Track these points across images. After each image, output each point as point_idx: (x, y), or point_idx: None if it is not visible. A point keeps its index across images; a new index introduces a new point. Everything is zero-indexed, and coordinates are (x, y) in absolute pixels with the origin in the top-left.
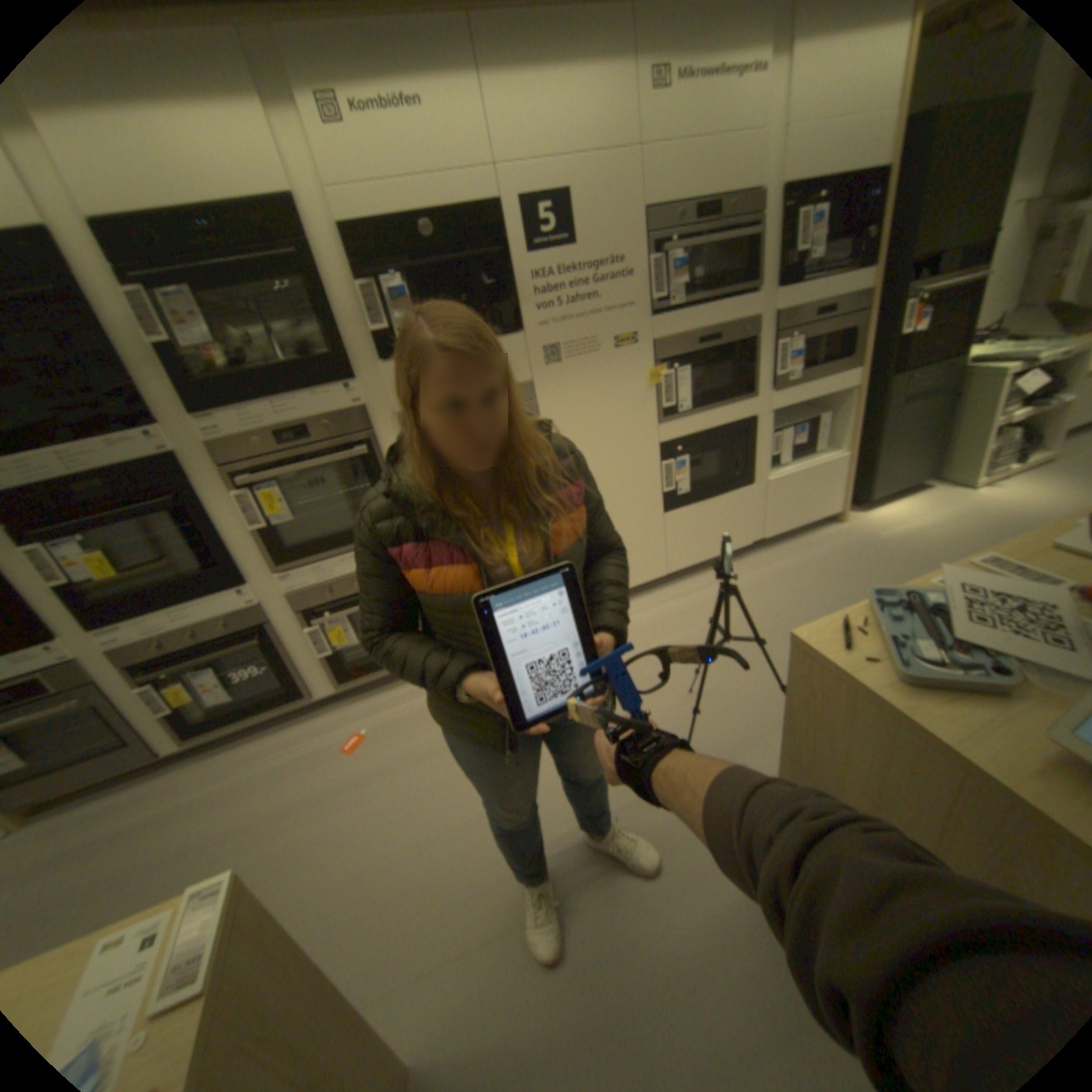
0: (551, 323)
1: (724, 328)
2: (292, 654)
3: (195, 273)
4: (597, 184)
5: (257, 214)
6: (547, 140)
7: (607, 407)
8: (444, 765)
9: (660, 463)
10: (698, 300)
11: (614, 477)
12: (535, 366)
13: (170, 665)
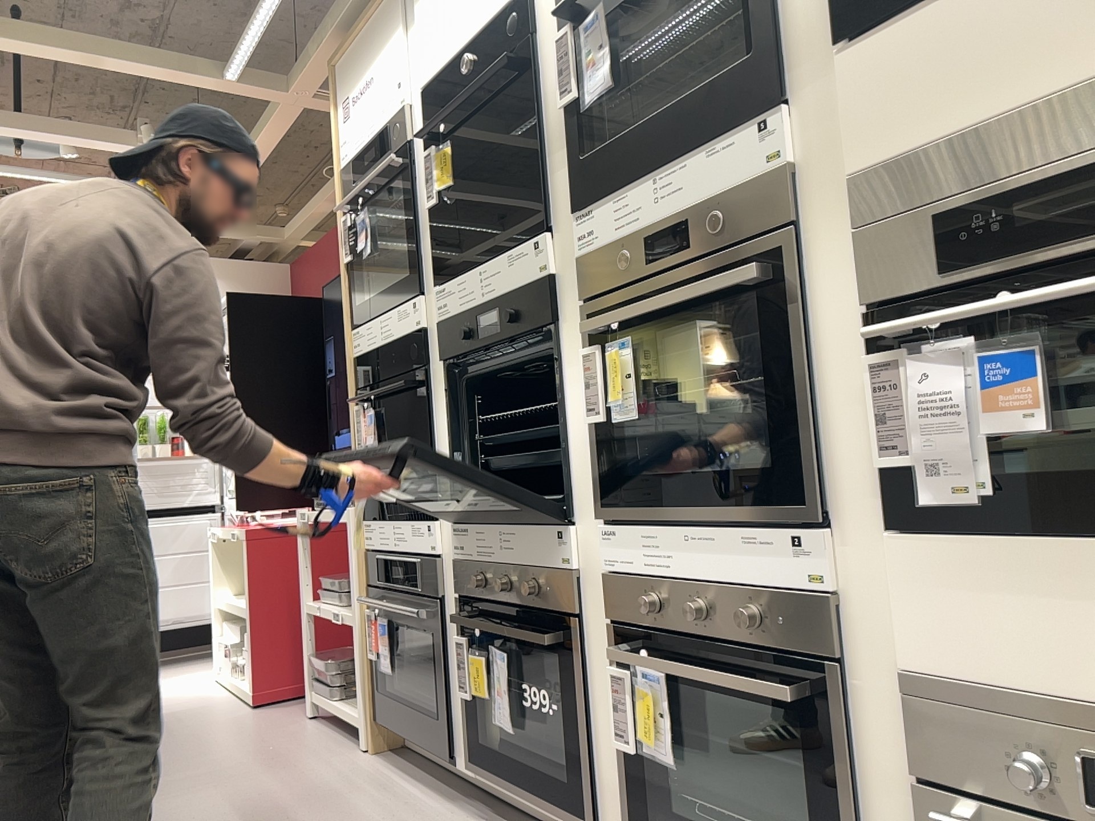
0: None
1: None
2: (595, 702)
3: None
4: None
5: None
6: None
7: None
8: None
9: None
10: None
11: None
12: None
13: (487, 616)
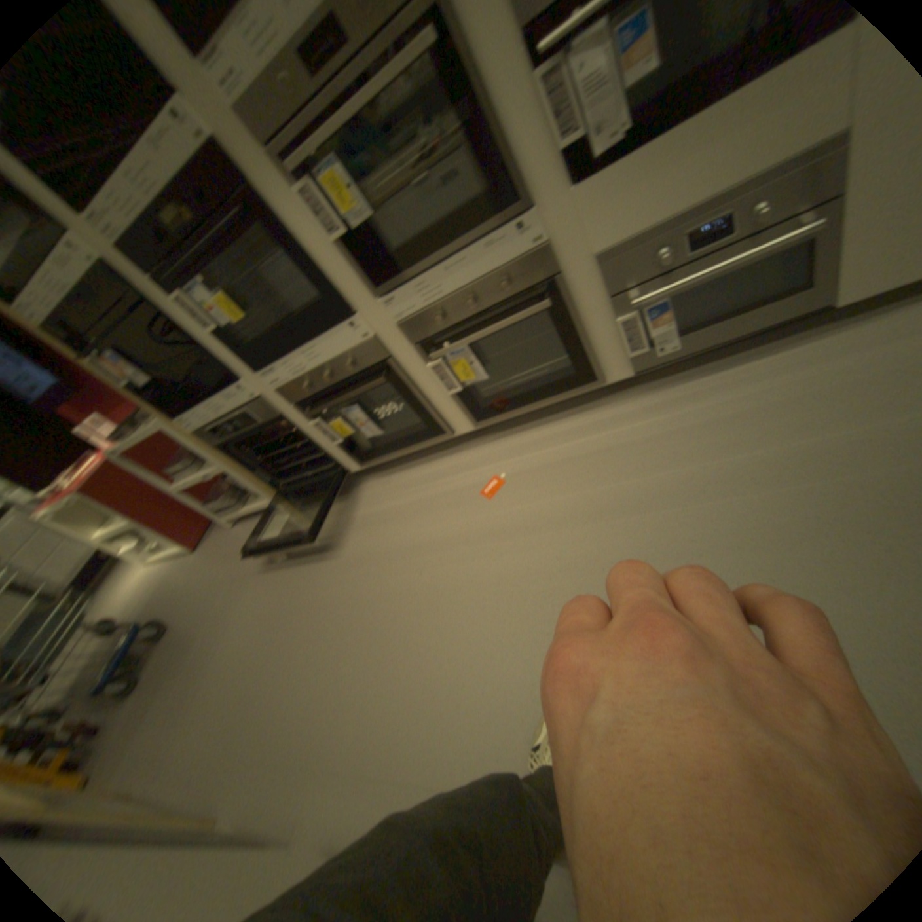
0: None
1: None
2: (421, 388)
3: None
4: None
5: None
6: None
7: None
8: (590, 533)
9: None
10: None
11: None
12: None
13: (323, 401)
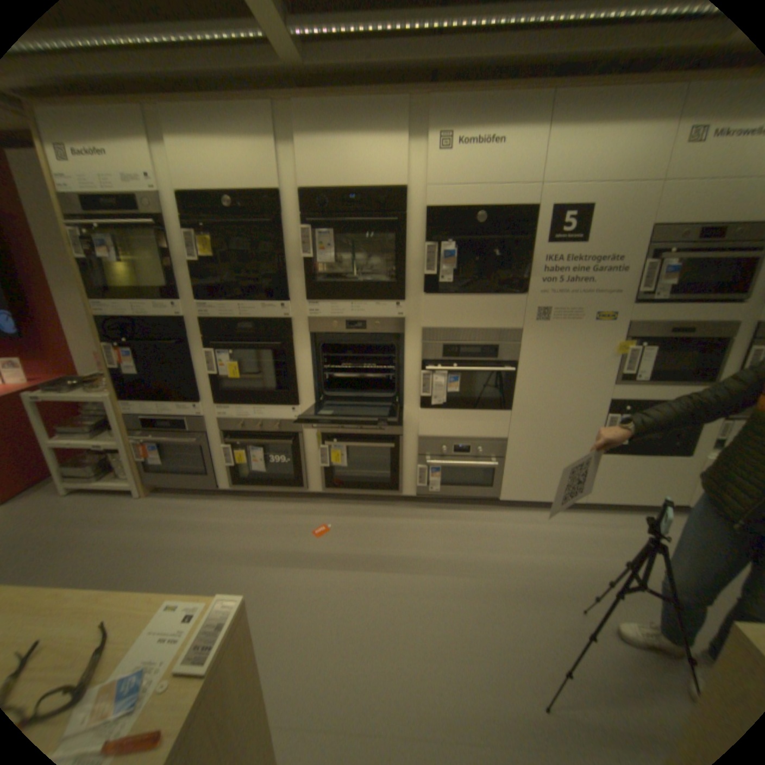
0: (550, 292)
1: (700, 323)
2: (307, 457)
3: (339, 223)
4: (618, 202)
5: (383, 196)
6: (587, 170)
7: (575, 360)
8: (374, 575)
9: (608, 413)
10: (681, 297)
11: (564, 412)
12: (527, 318)
13: (244, 438)
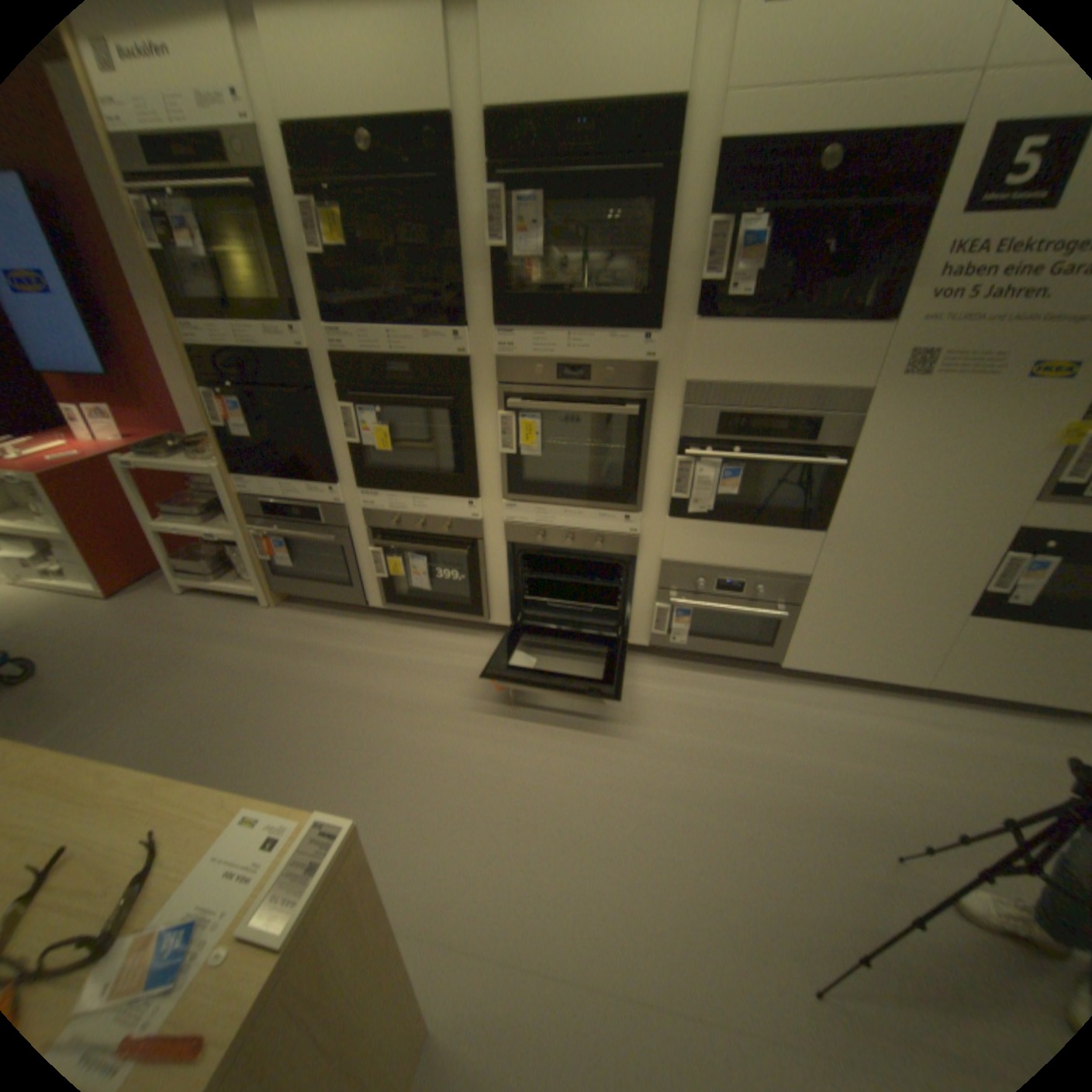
0: (946, 317)
1: None
2: (490, 575)
3: (553, 177)
4: None
5: (639, 117)
6: None
7: (967, 451)
8: (575, 755)
9: (1008, 550)
10: None
11: (924, 542)
12: (889, 368)
13: (400, 540)
